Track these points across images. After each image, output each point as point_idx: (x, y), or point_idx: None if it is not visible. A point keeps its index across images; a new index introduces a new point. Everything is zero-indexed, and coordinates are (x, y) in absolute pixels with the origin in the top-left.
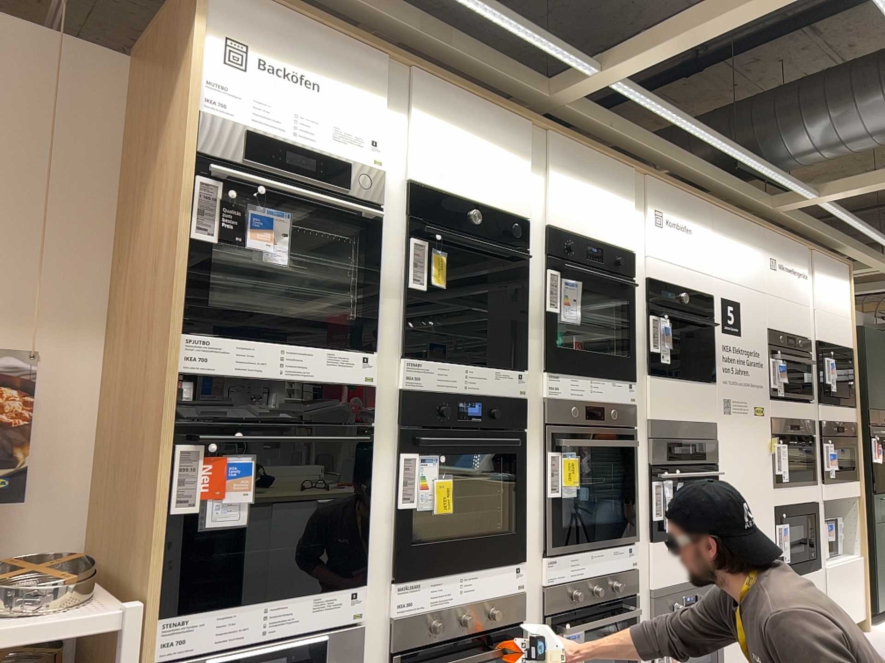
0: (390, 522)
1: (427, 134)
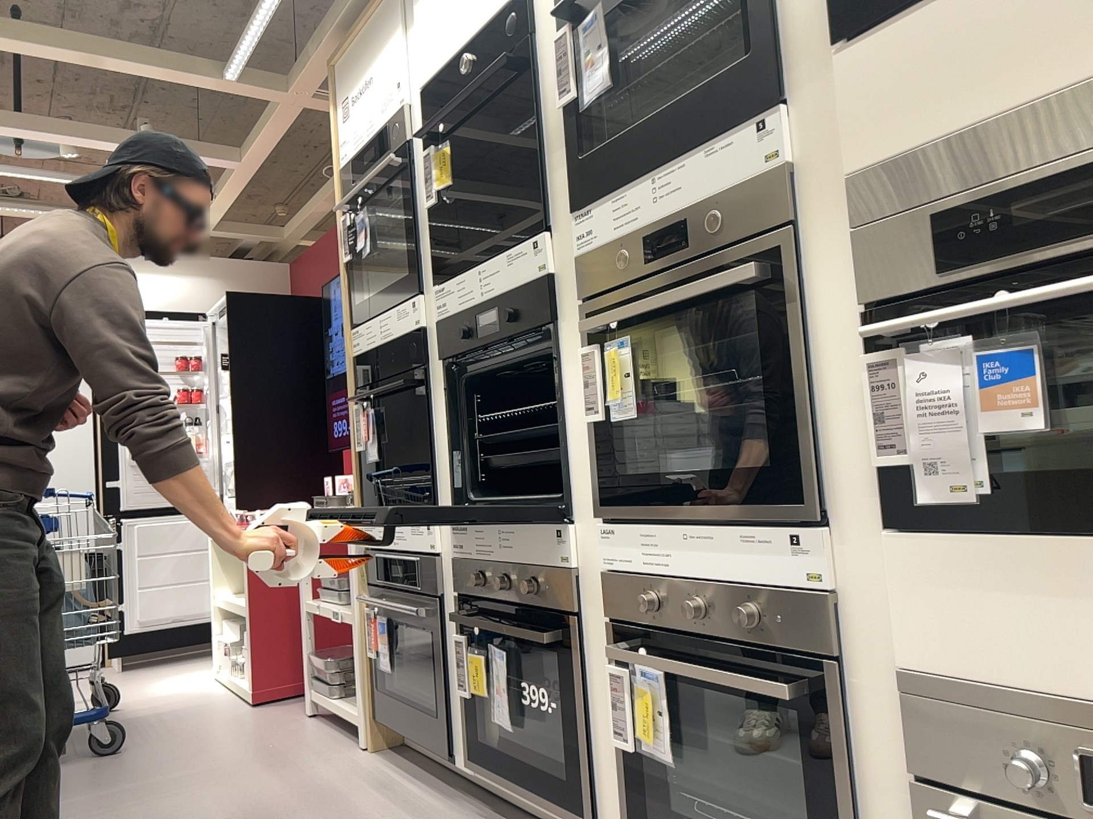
0: (446, 469)
1: (421, 14)
